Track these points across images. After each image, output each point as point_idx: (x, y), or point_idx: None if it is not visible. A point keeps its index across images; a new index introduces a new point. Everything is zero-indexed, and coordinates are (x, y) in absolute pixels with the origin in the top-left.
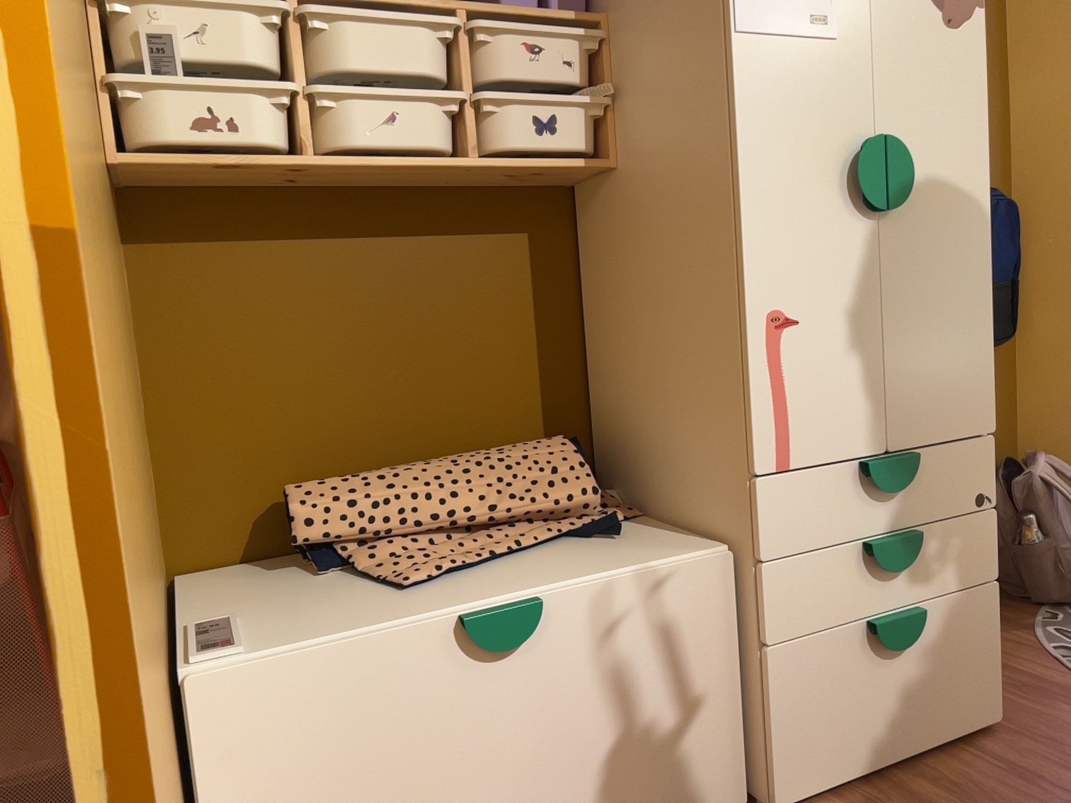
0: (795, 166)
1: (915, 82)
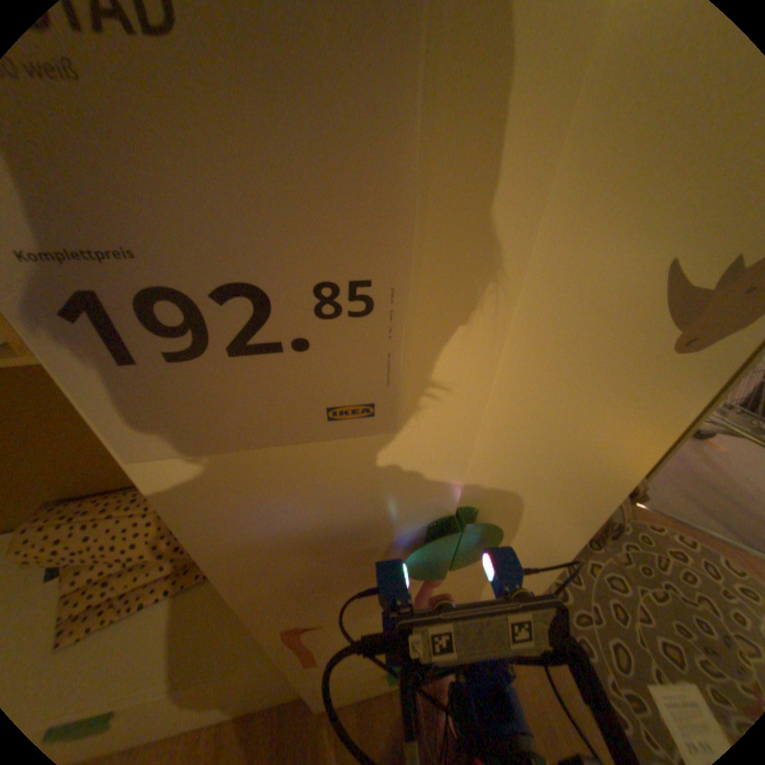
0: (307, 554)
1: (558, 436)
